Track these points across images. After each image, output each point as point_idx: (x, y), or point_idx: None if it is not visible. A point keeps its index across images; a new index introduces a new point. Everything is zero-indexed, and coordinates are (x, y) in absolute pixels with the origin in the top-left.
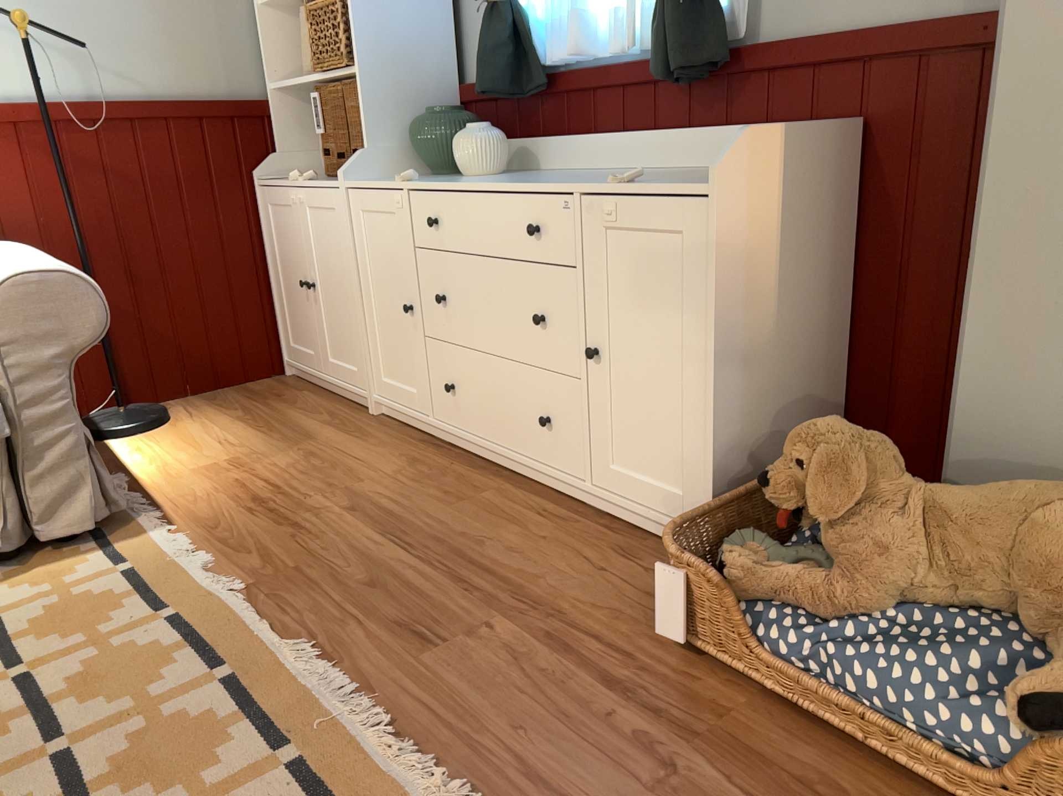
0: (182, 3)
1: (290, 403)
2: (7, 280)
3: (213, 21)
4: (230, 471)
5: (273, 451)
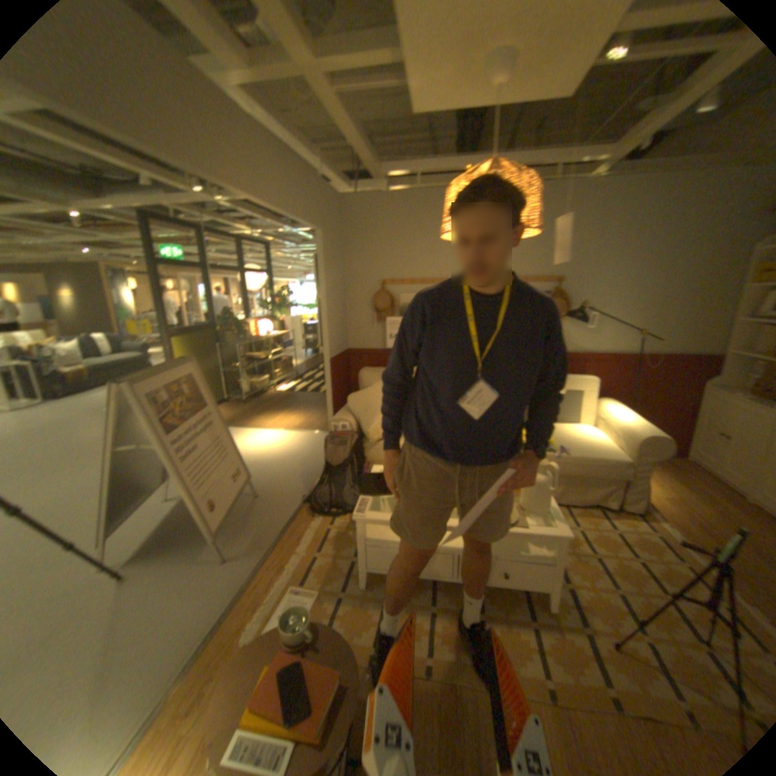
0: (700, 318)
1: (697, 478)
2: (647, 436)
3: (711, 324)
4: (682, 506)
5: (699, 504)
